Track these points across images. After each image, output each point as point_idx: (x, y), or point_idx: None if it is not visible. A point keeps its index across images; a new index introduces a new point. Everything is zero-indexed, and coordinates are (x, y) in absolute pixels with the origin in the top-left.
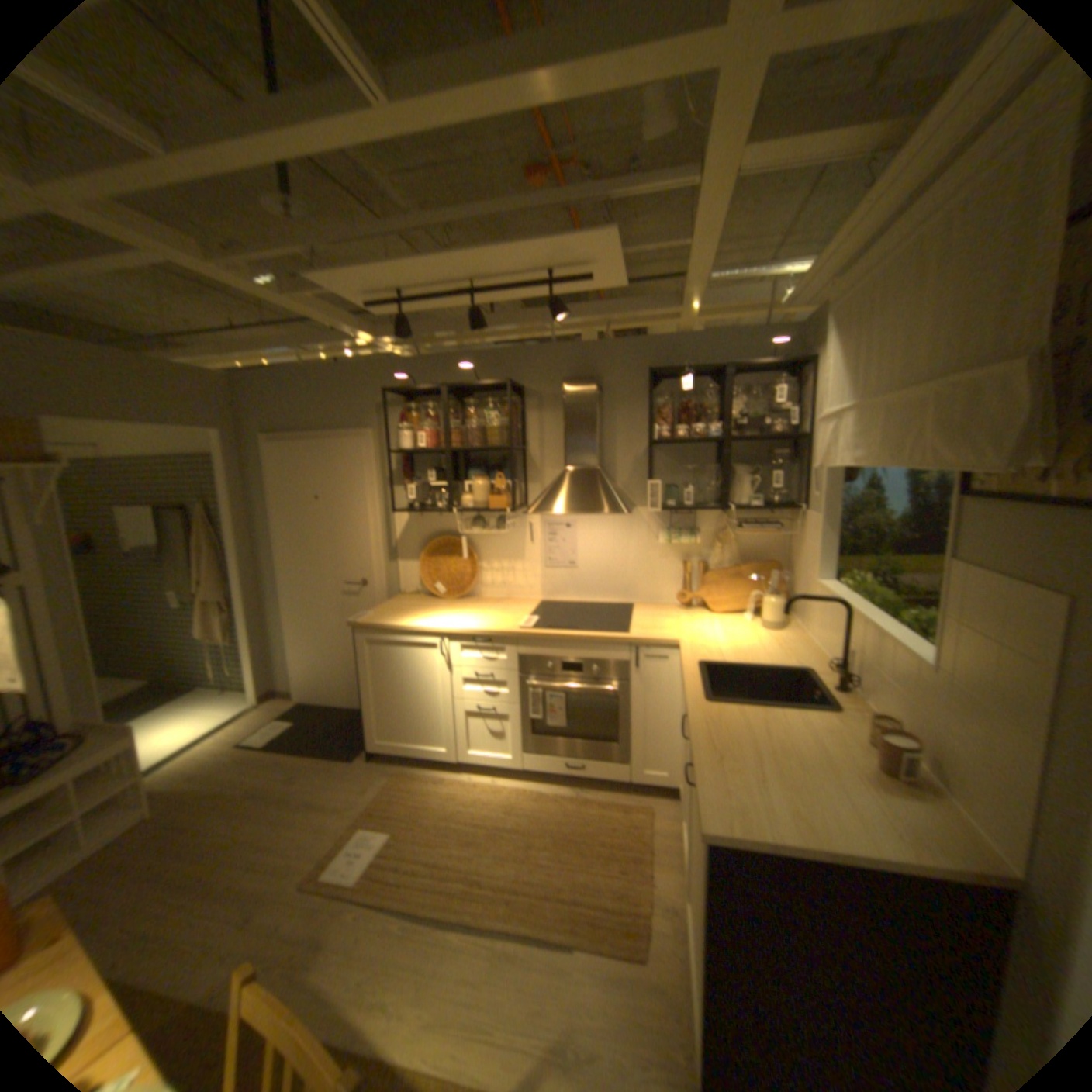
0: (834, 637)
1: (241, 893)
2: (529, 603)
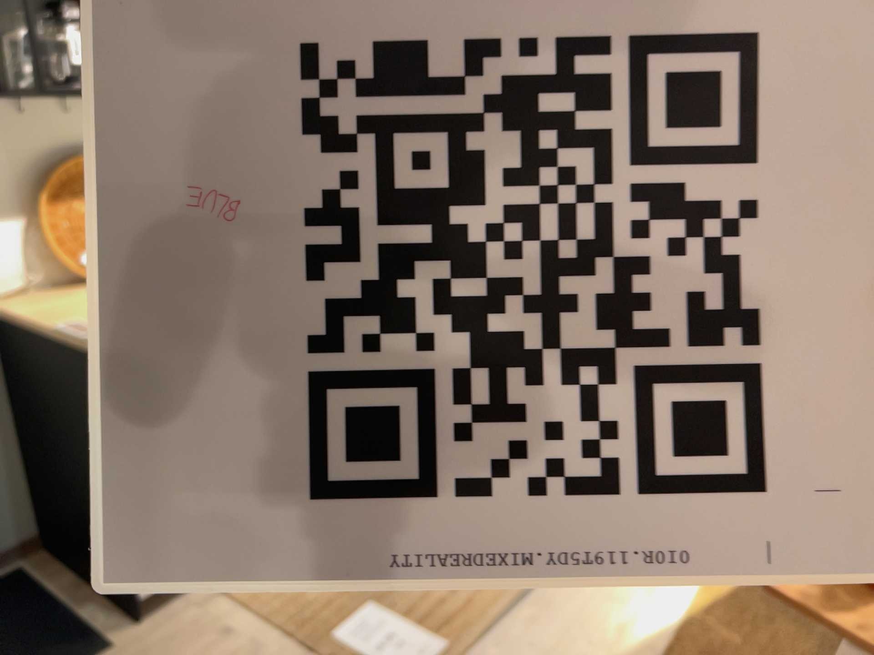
0: None
1: None
2: None
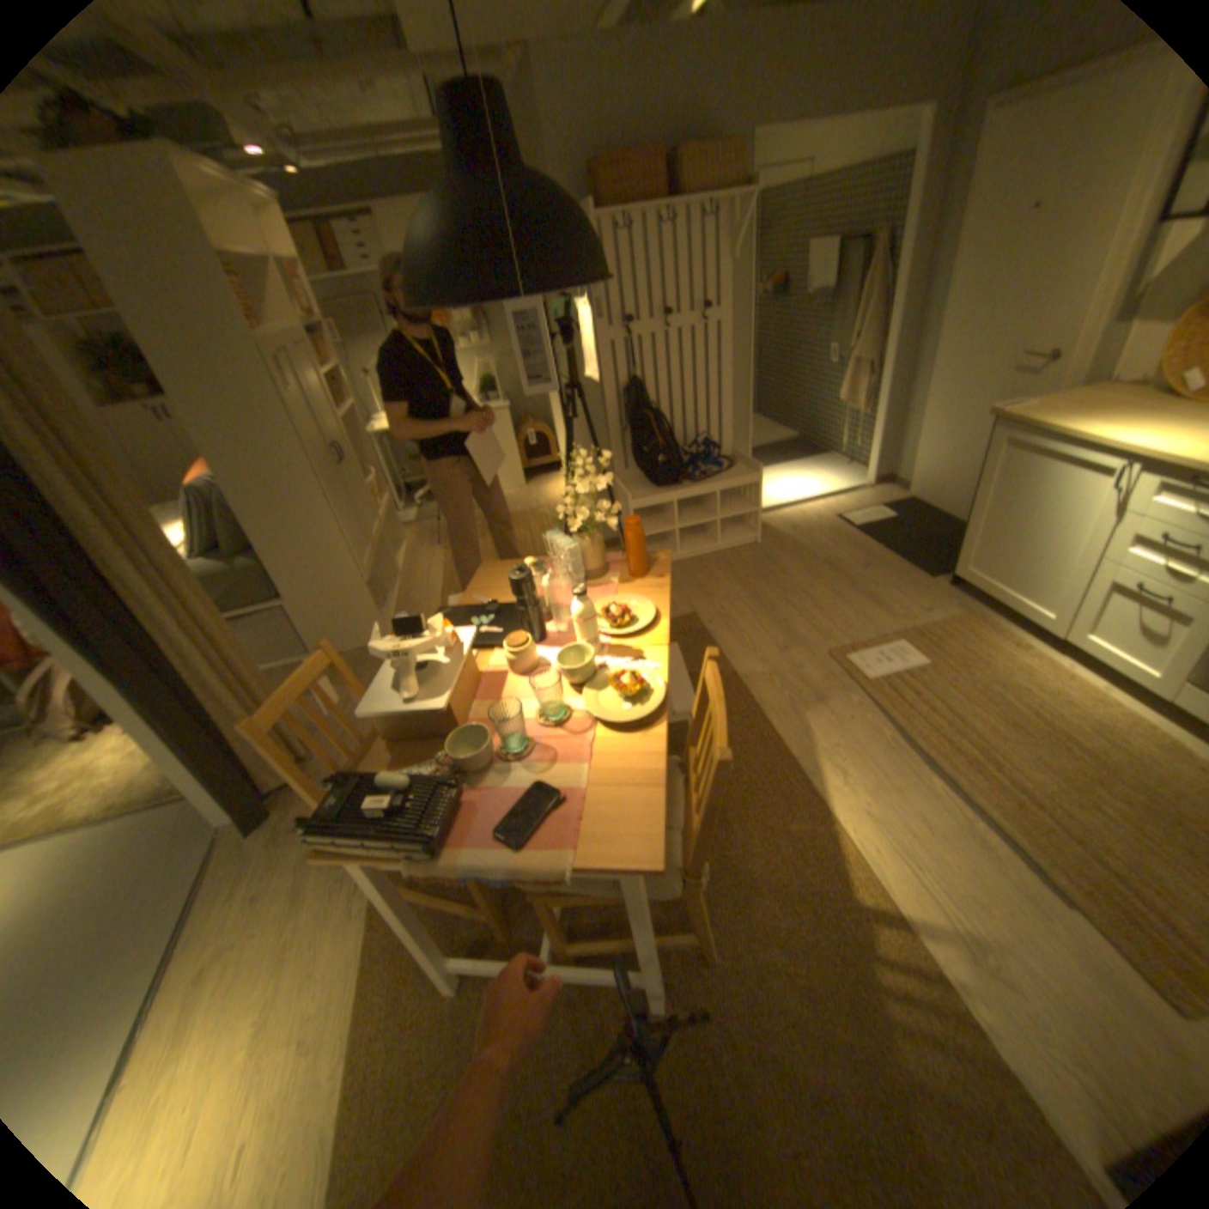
0: None
1: (792, 631)
2: None
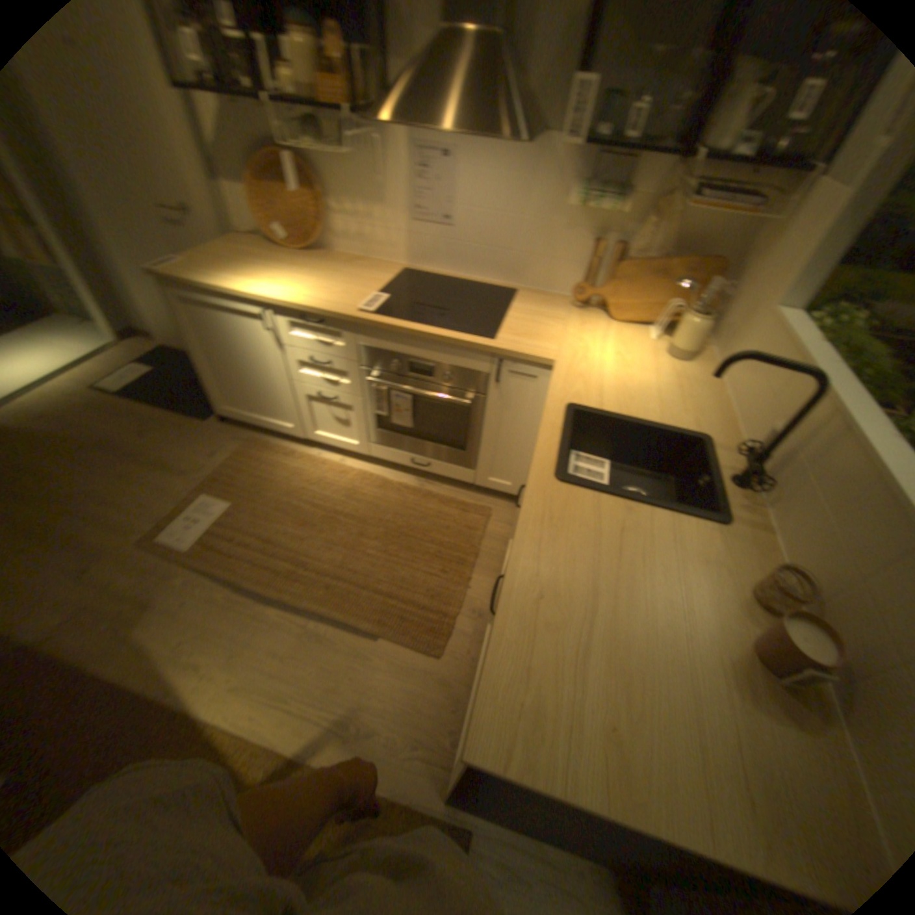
0: (762, 399)
1: (78, 549)
2: (386, 272)
